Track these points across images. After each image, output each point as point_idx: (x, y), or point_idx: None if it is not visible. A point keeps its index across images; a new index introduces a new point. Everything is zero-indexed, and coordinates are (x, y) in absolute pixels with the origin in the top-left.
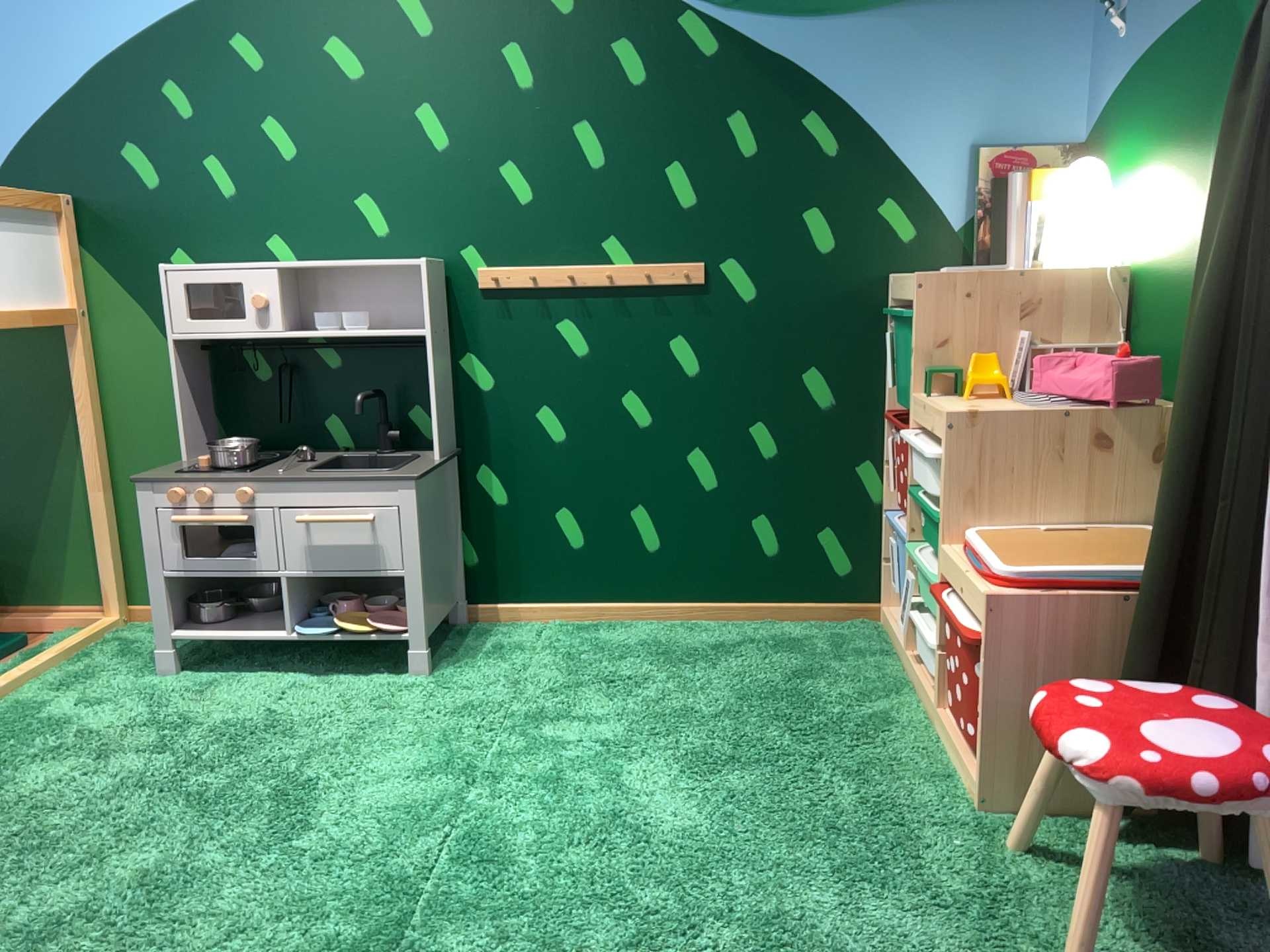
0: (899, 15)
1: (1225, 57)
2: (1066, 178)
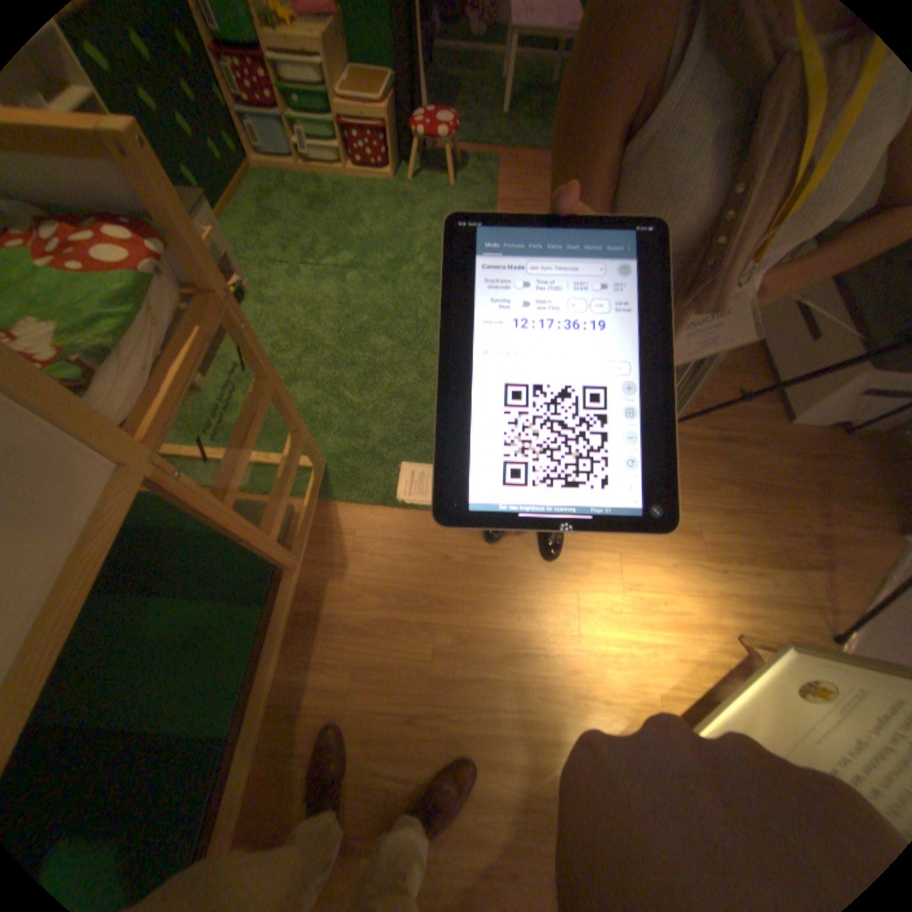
0: None
1: None
2: None
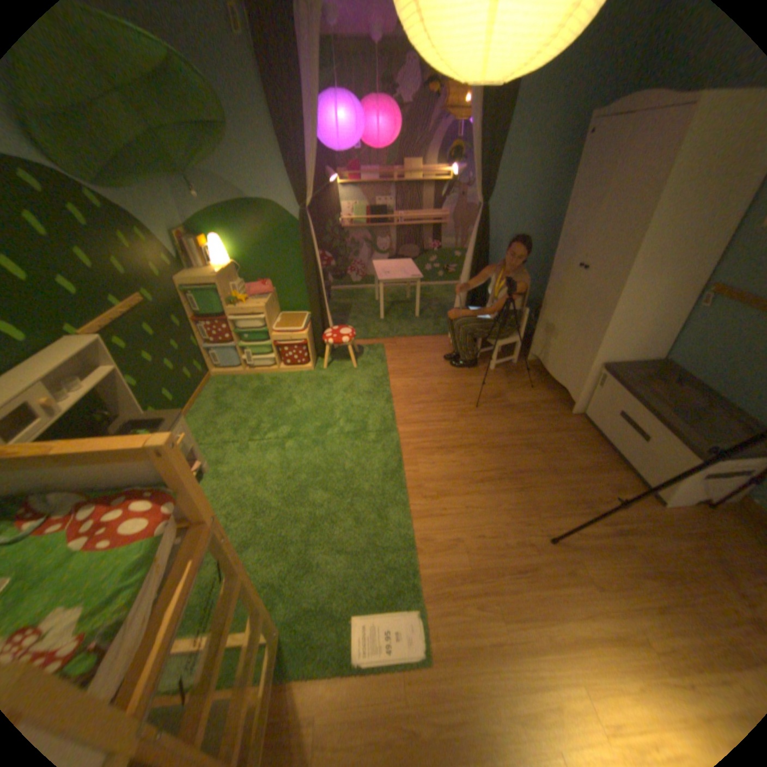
0: (136, 187)
1: (256, 214)
2: (201, 239)
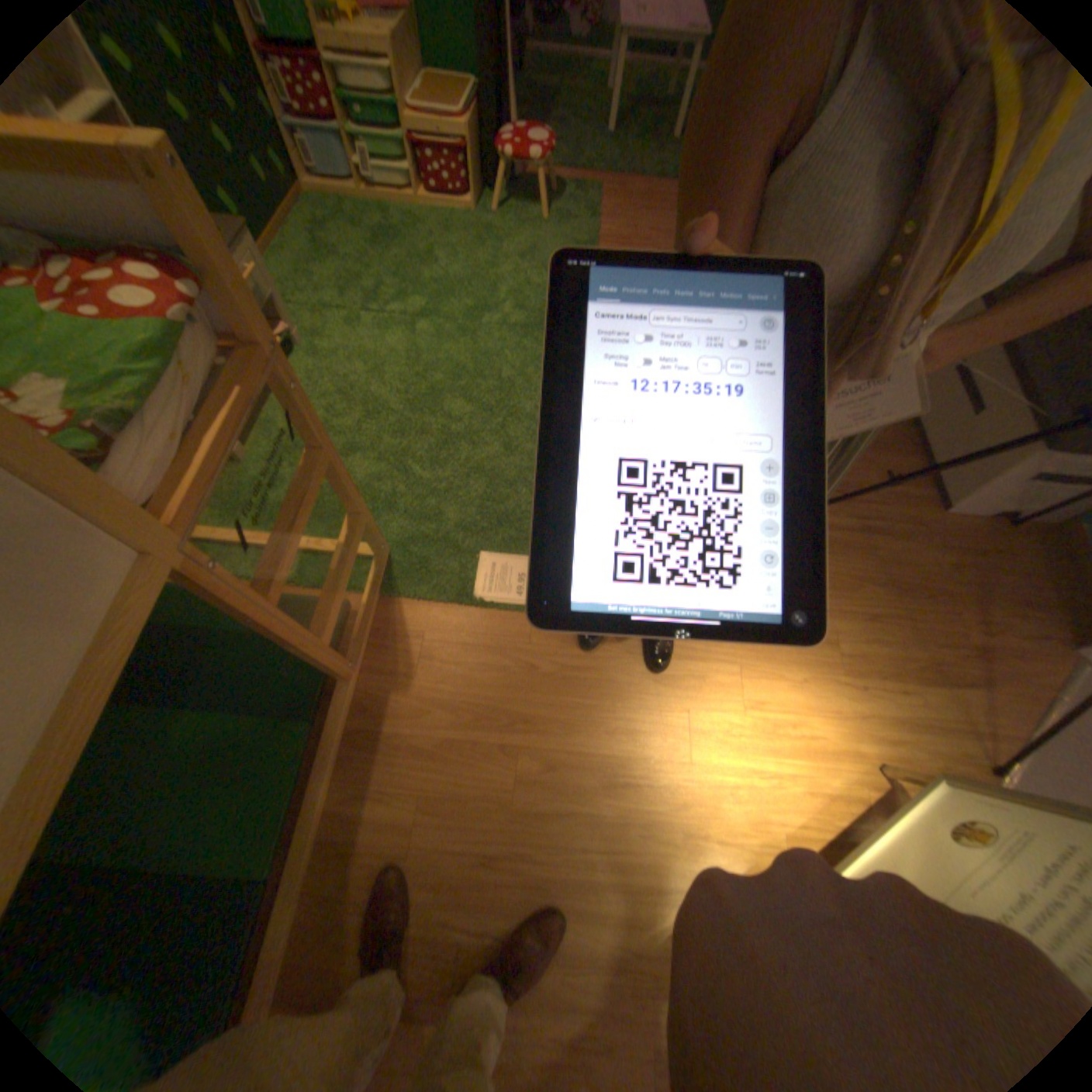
0: None
1: None
2: None
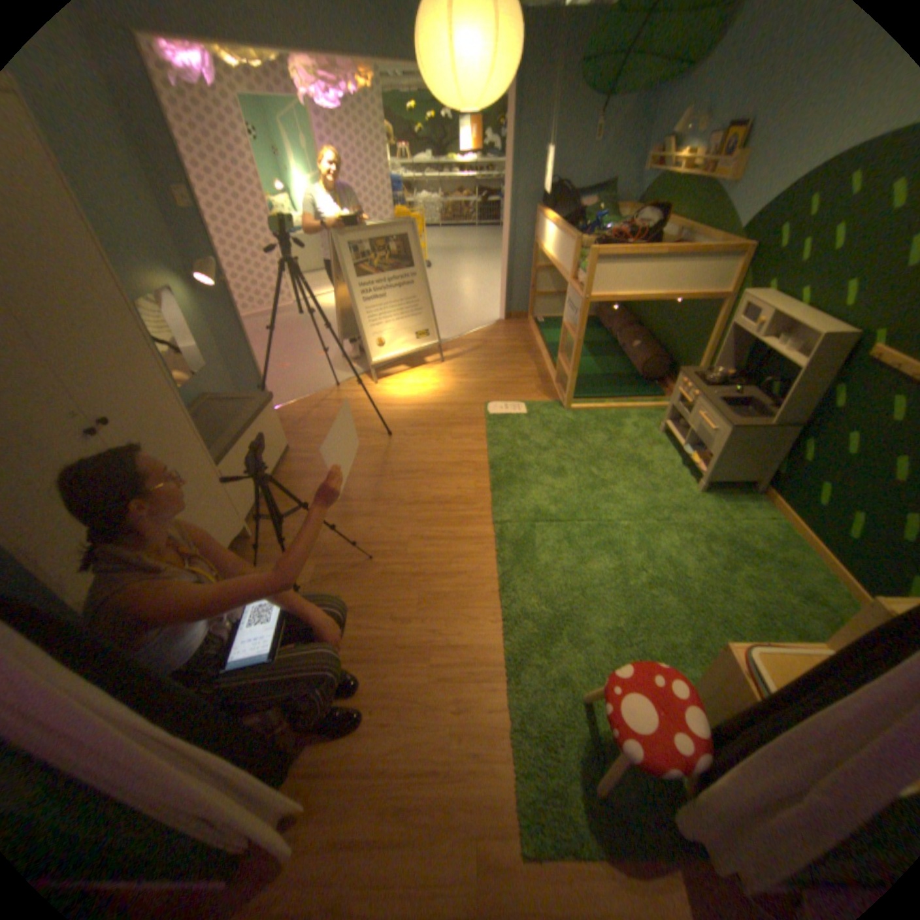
0: None
1: None
2: None
